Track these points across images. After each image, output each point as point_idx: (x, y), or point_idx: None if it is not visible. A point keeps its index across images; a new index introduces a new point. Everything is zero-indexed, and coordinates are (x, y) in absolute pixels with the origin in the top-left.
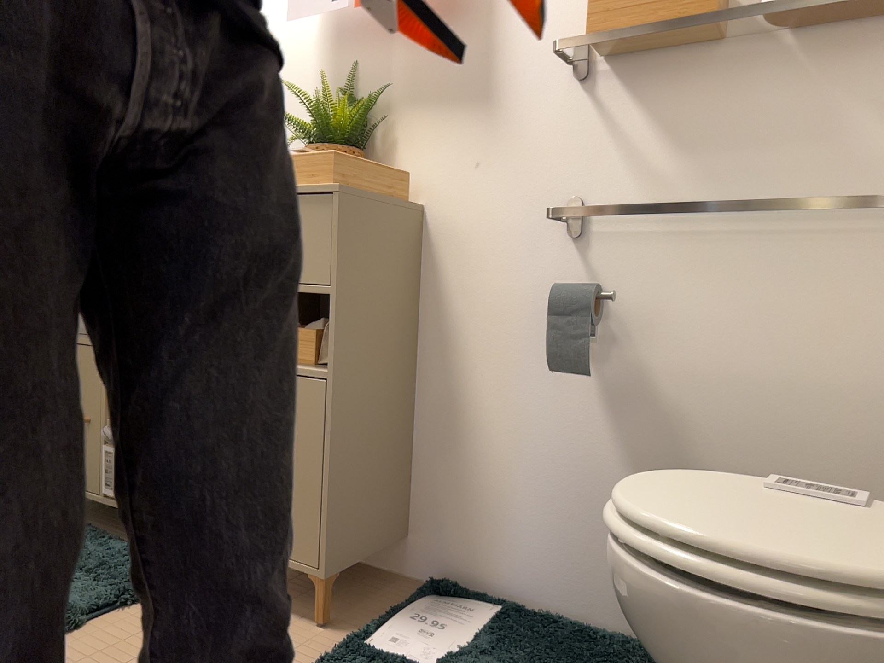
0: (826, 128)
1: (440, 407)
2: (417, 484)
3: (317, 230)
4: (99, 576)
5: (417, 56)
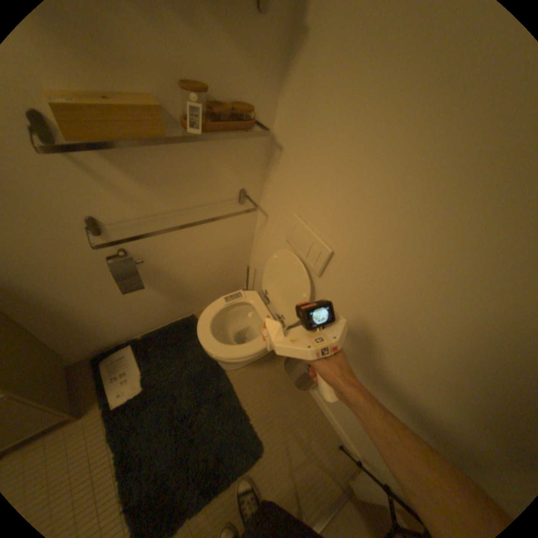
0: (209, 171)
1: (48, 321)
2: (54, 345)
3: None
4: None
5: None
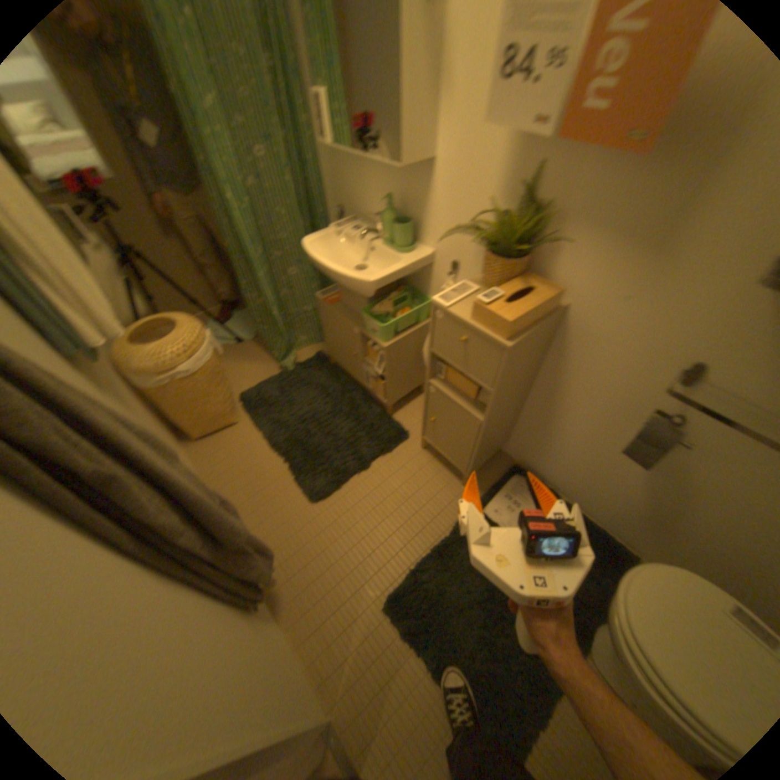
0: None
1: (545, 409)
2: (521, 428)
3: (492, 359)
4: (374, 436)
5: (610, 177)
